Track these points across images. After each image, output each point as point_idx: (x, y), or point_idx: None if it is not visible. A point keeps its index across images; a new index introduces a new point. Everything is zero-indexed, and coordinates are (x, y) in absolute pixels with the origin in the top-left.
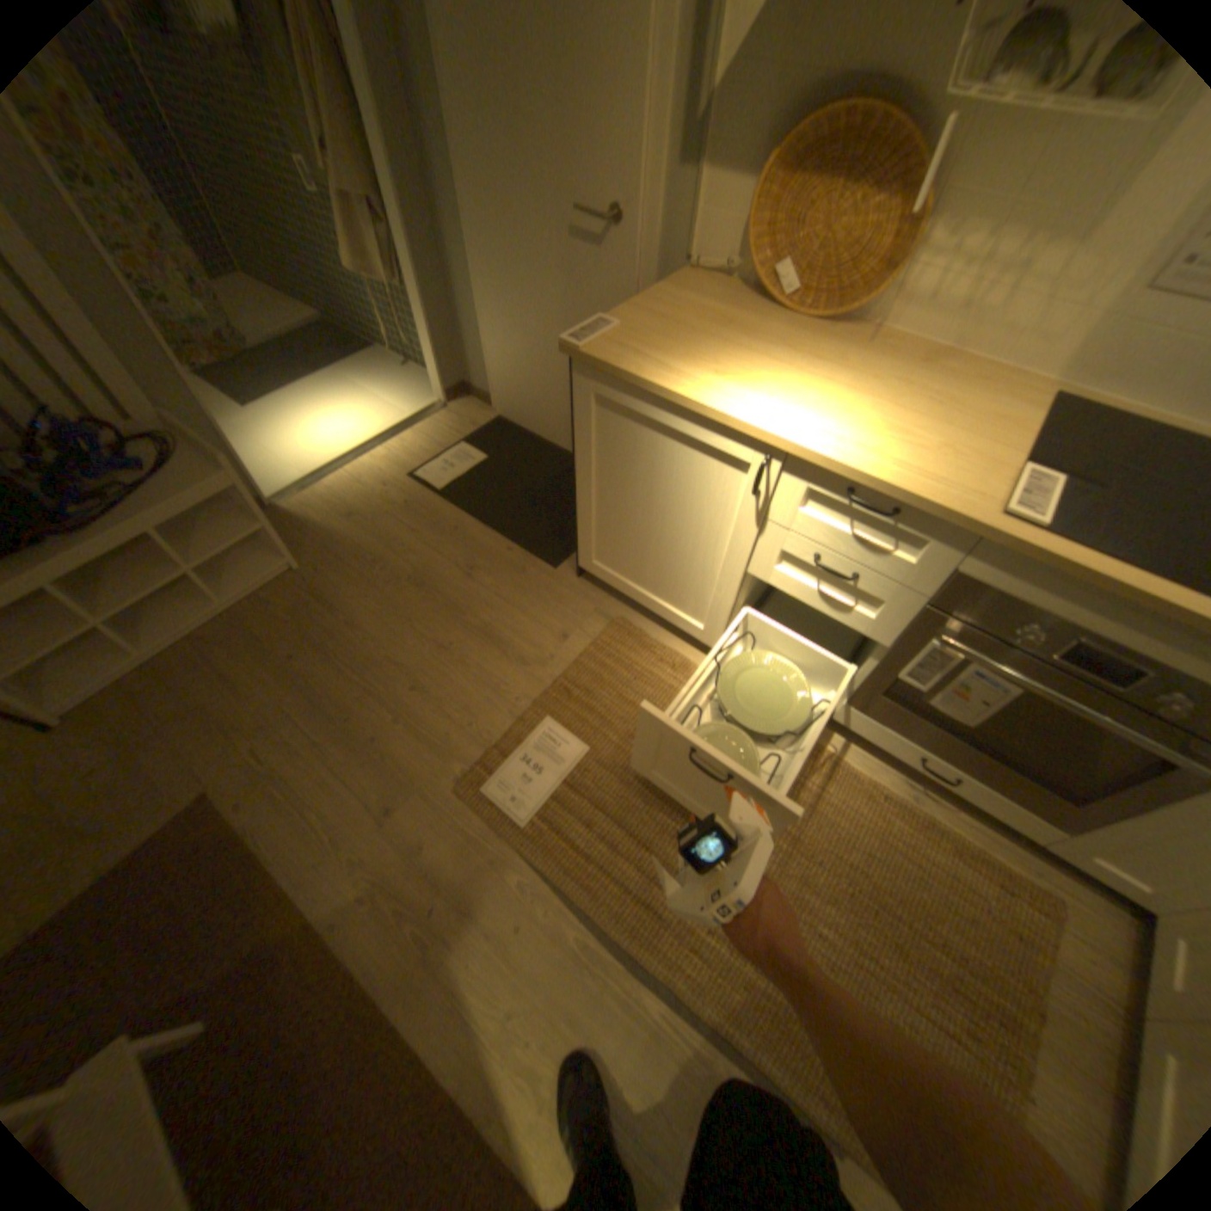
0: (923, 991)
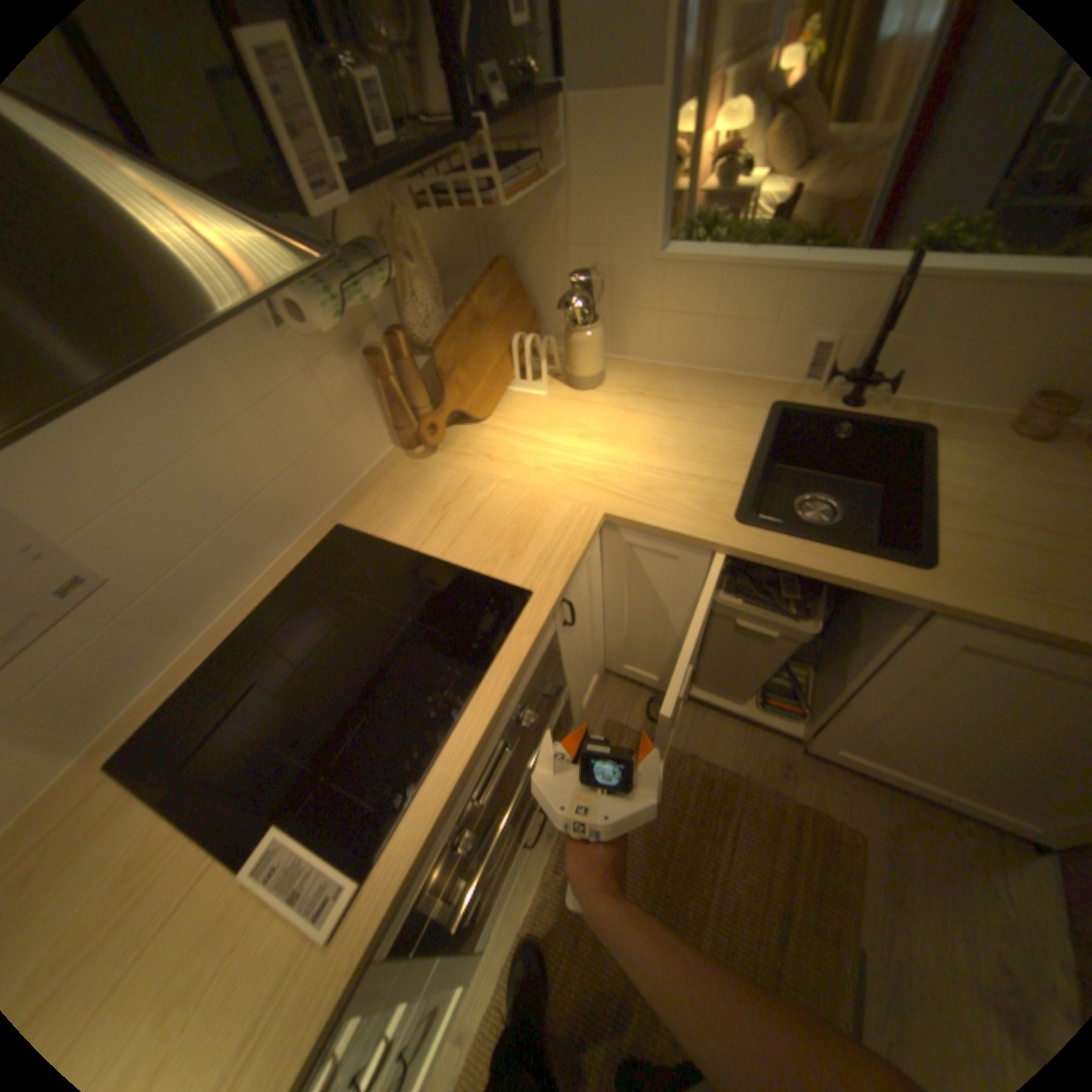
0: (711, 855)
